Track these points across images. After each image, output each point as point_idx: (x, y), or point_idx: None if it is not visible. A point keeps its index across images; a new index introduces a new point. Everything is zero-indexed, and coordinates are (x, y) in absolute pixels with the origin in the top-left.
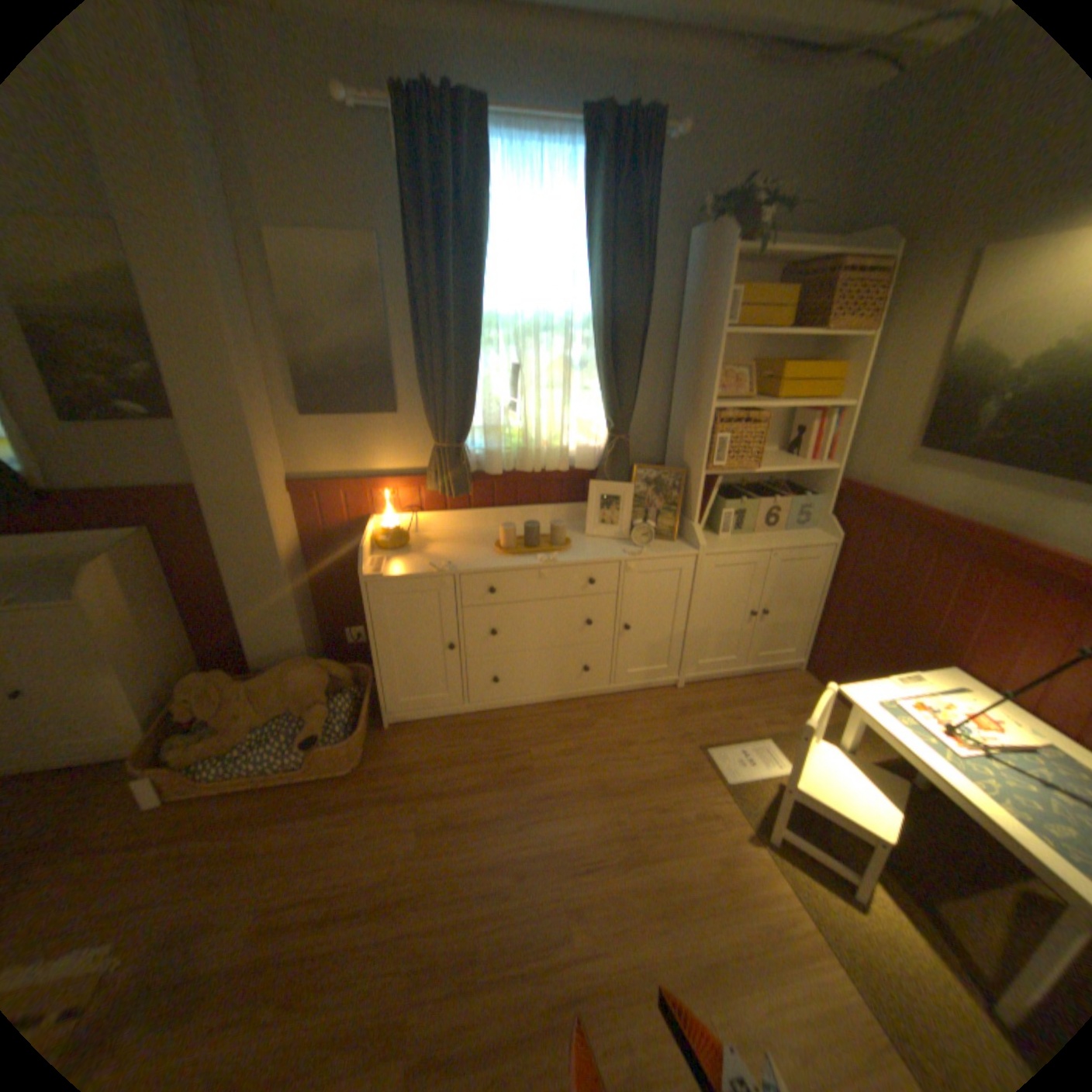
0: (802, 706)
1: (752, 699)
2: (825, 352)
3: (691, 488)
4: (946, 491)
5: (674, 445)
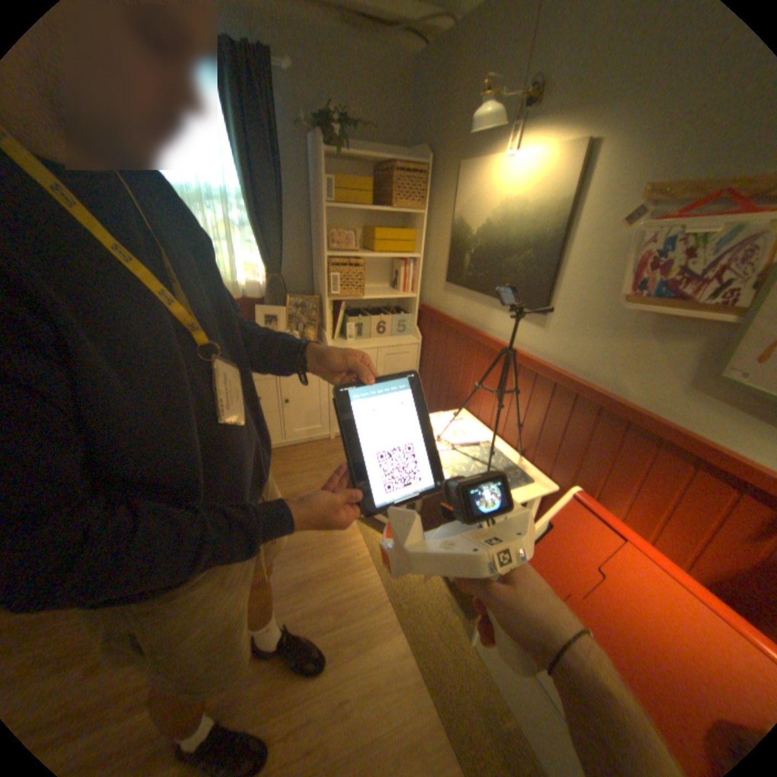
0: None
1: None
2: (407, 224)
3: (323, 310)
4: (456, 308)
5: (316, 282)
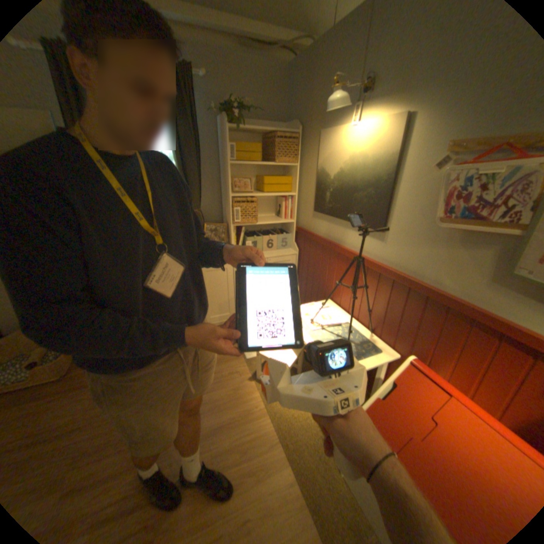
0: None
1: None
2: (285, 173)
3: (229, 233)
4: (322, 229)
5: (224, 214)
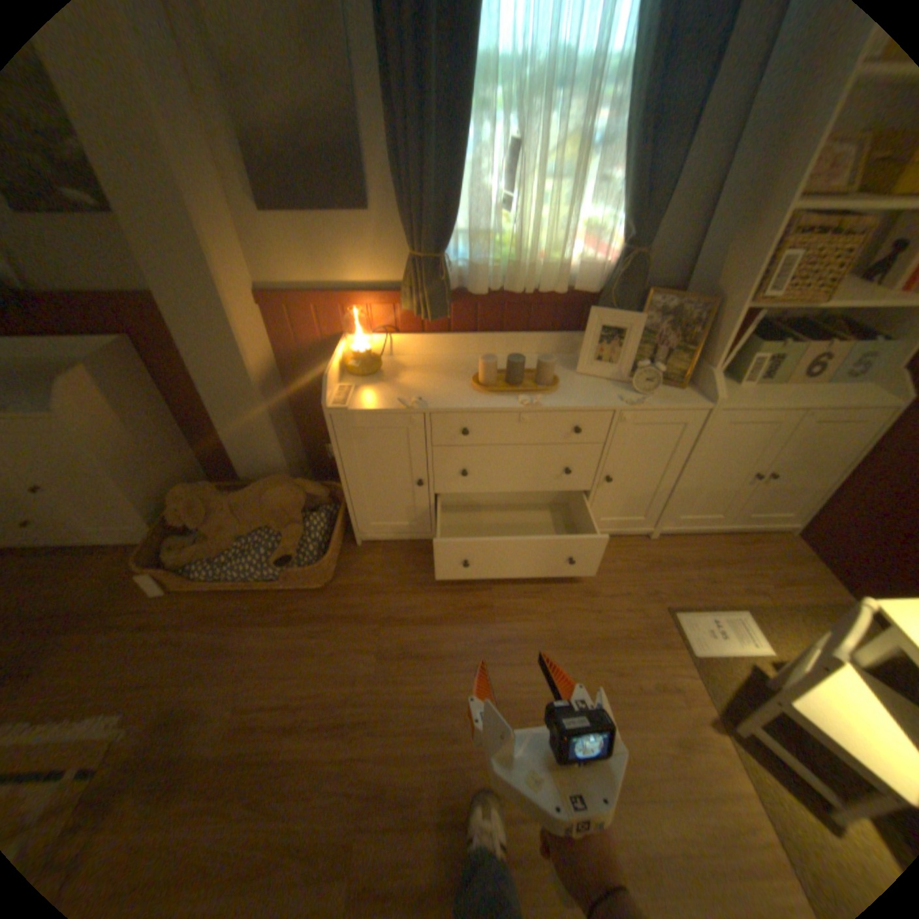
0: (790, 577)
1: (732, 561)
2: None
3: (722, 323)
4: None
5: (710, 263)
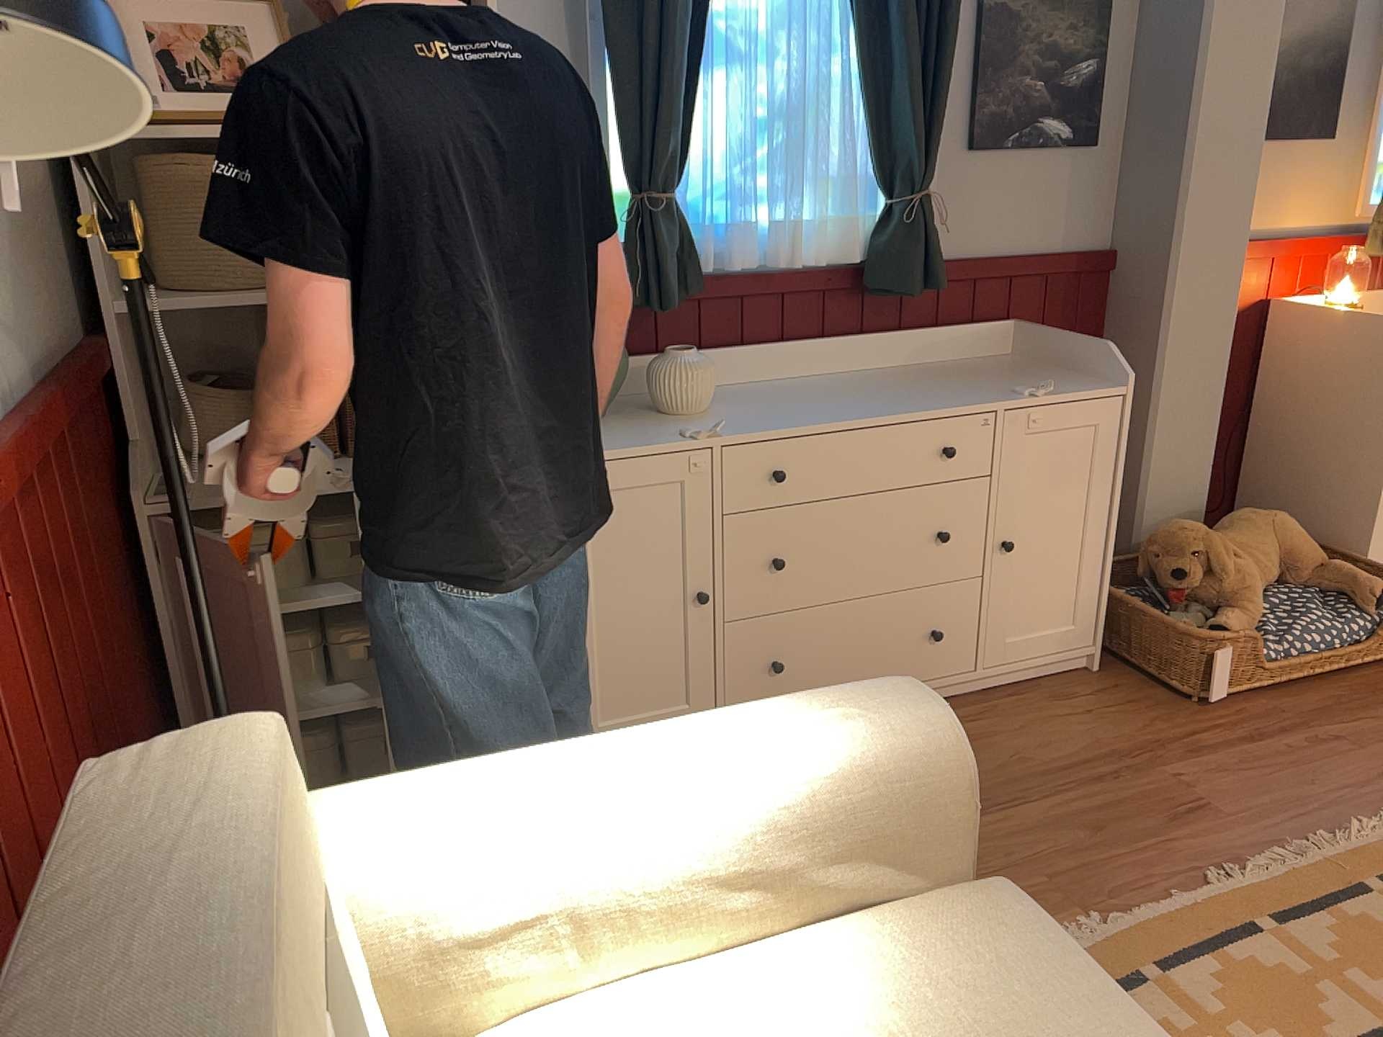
0: None
1: None
2: None
3: None
4: None
5: None
